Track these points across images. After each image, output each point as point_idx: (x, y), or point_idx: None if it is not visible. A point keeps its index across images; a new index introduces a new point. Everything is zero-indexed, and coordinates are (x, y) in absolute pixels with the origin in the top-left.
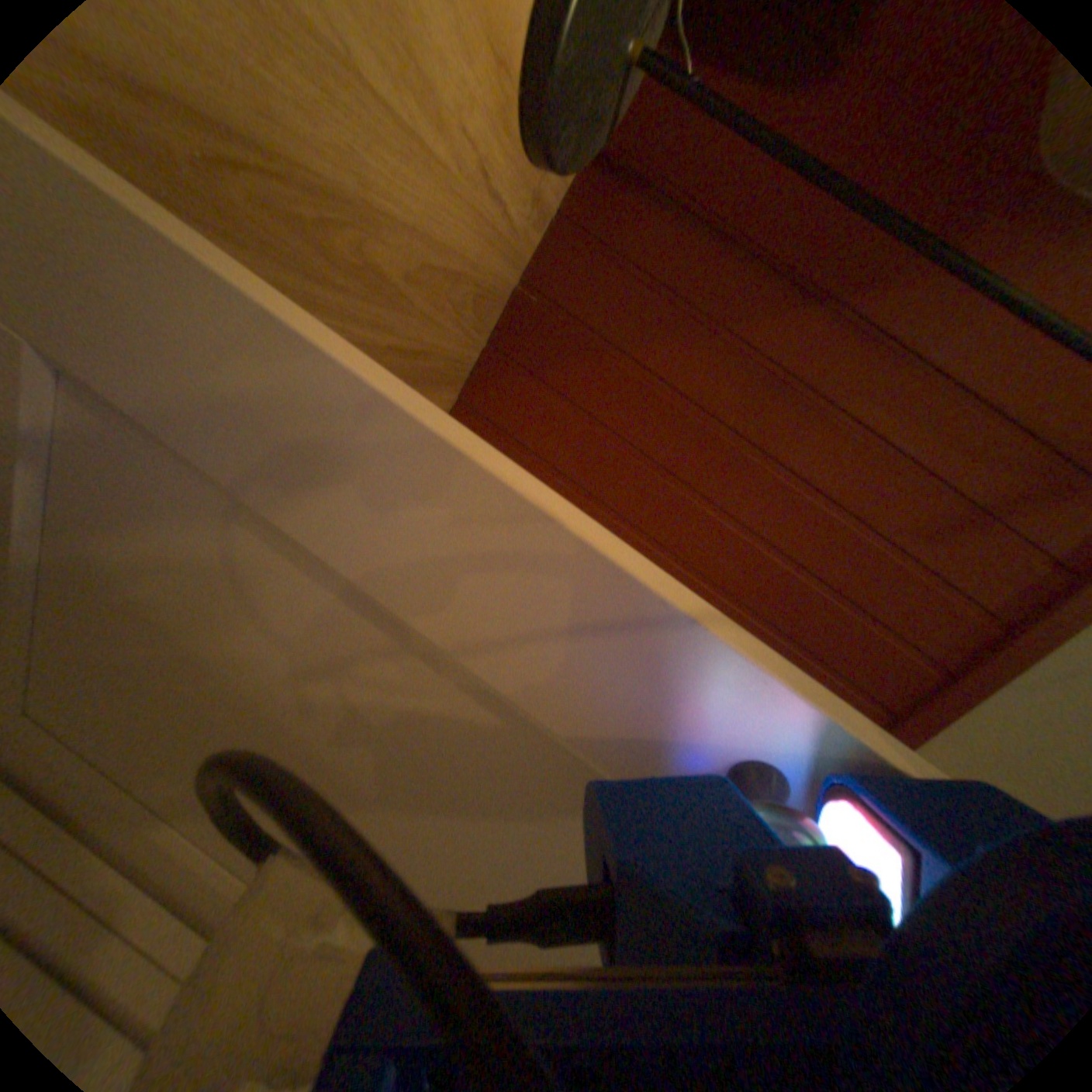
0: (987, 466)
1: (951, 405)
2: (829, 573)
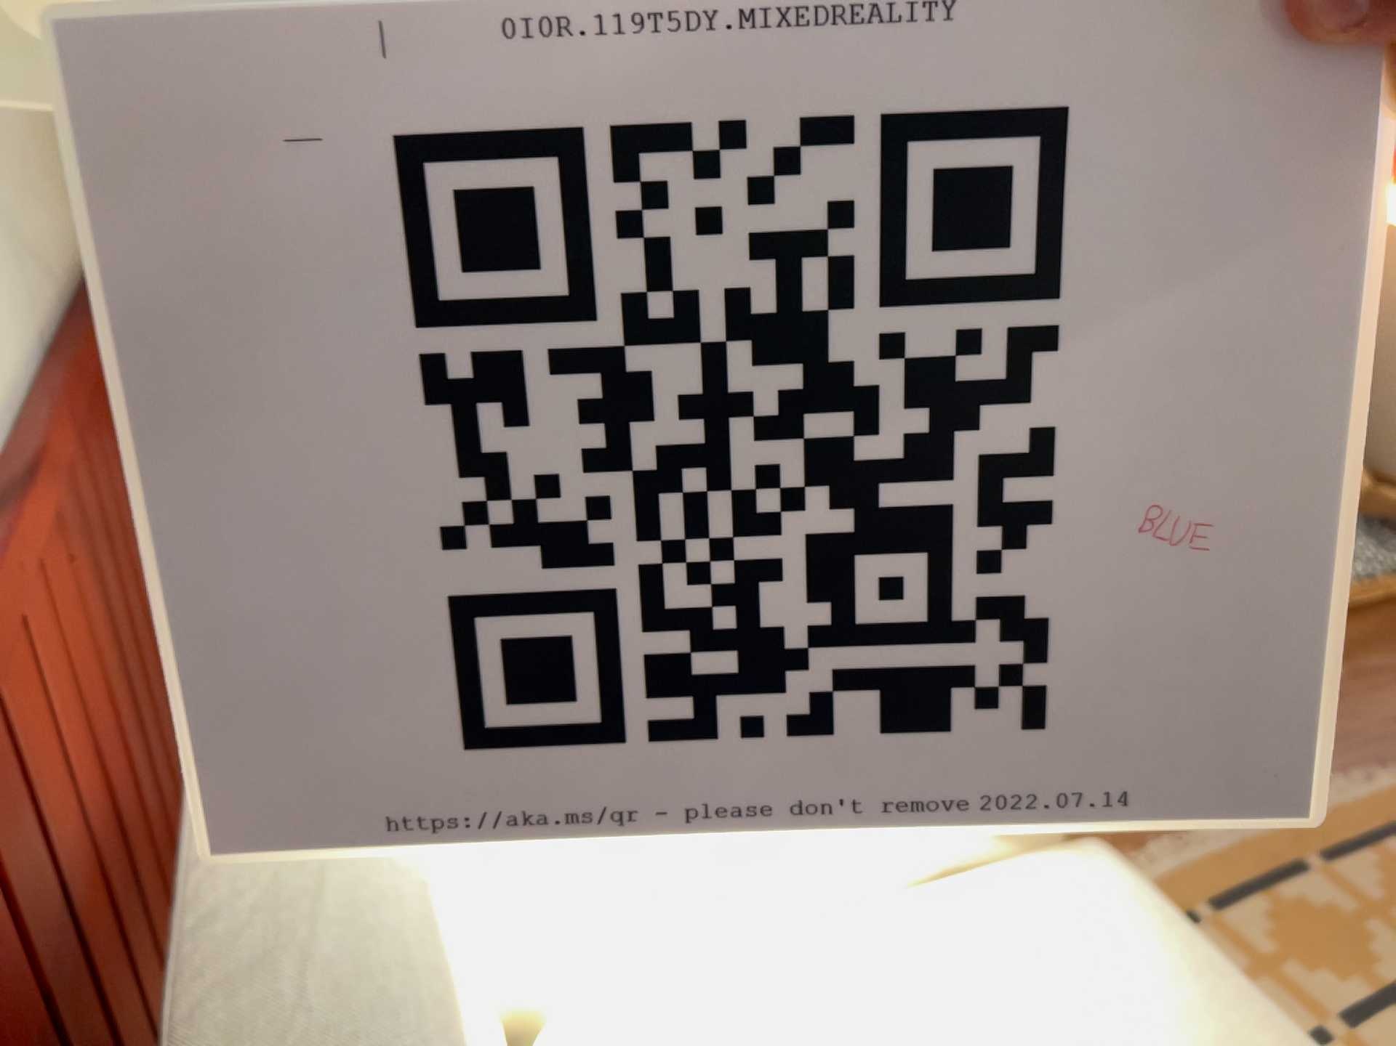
0: (104, 605)
1: (120, 695)
2: (132, 550)
